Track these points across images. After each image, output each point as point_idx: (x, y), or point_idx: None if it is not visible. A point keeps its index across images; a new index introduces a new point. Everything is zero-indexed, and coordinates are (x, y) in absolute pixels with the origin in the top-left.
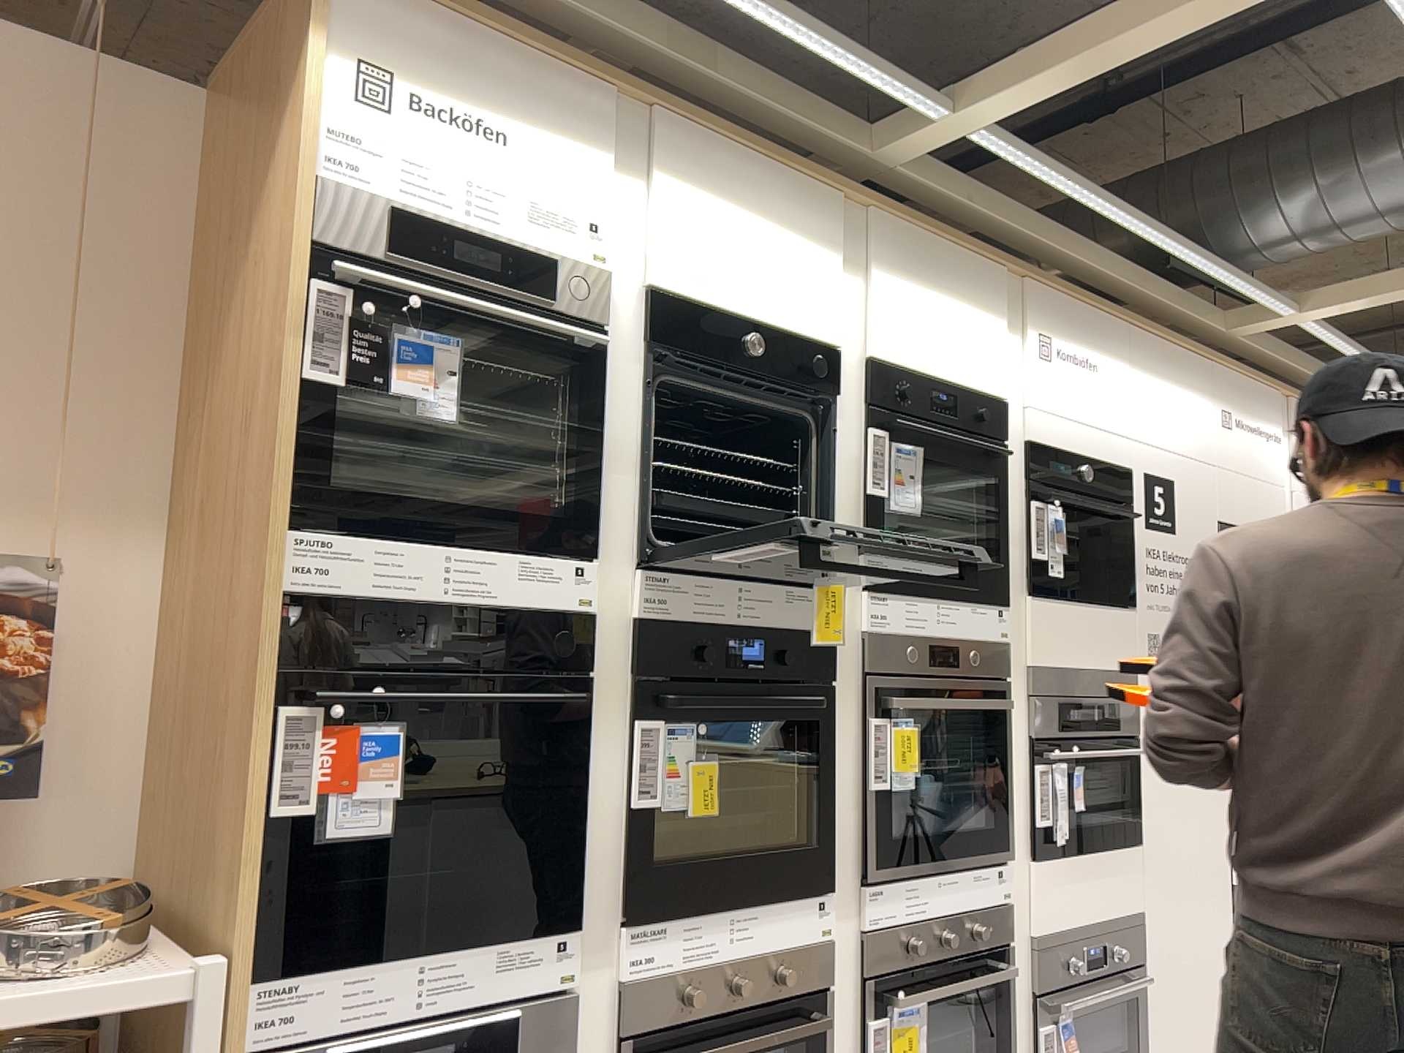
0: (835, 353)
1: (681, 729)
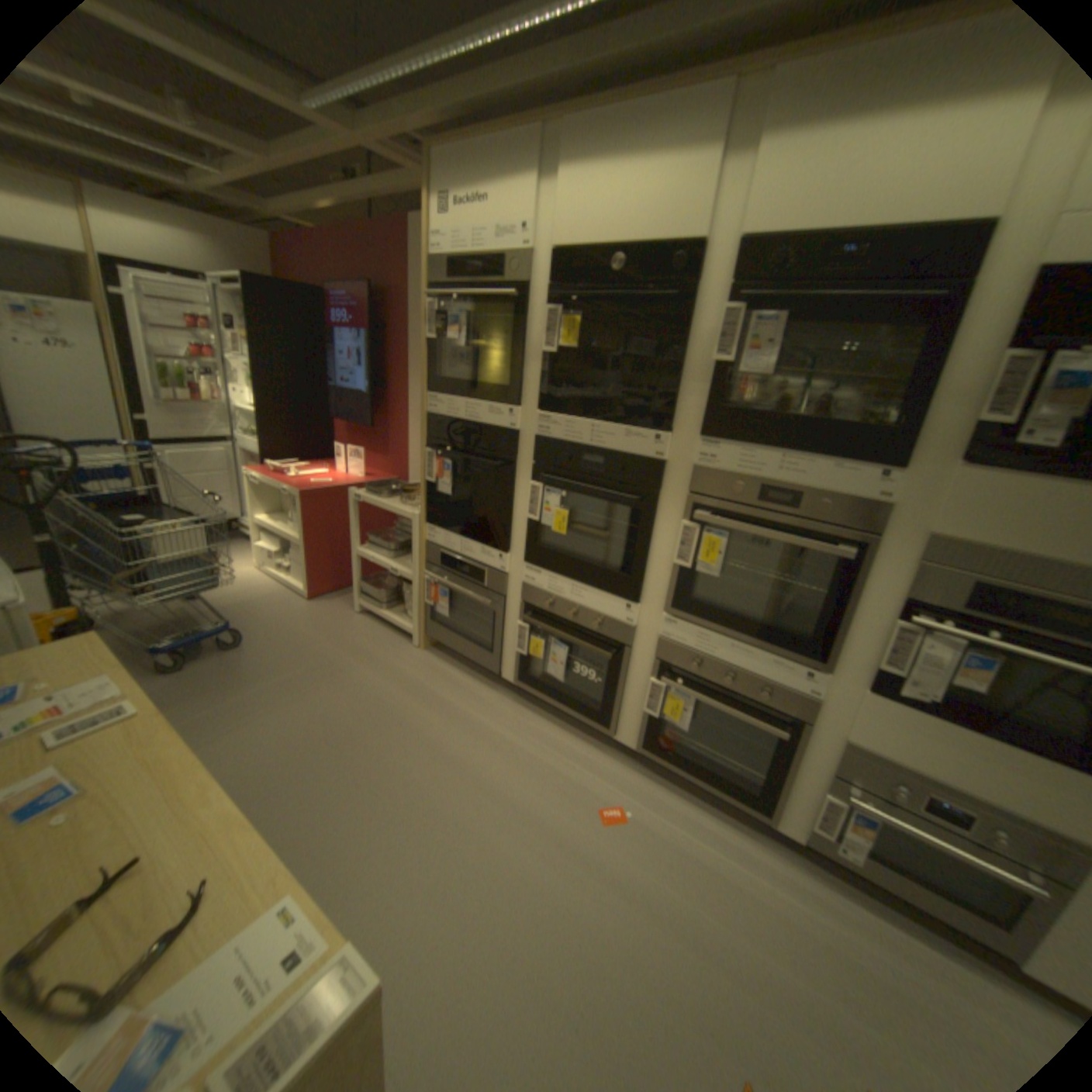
0: (711, 235)
1: (551, 496)
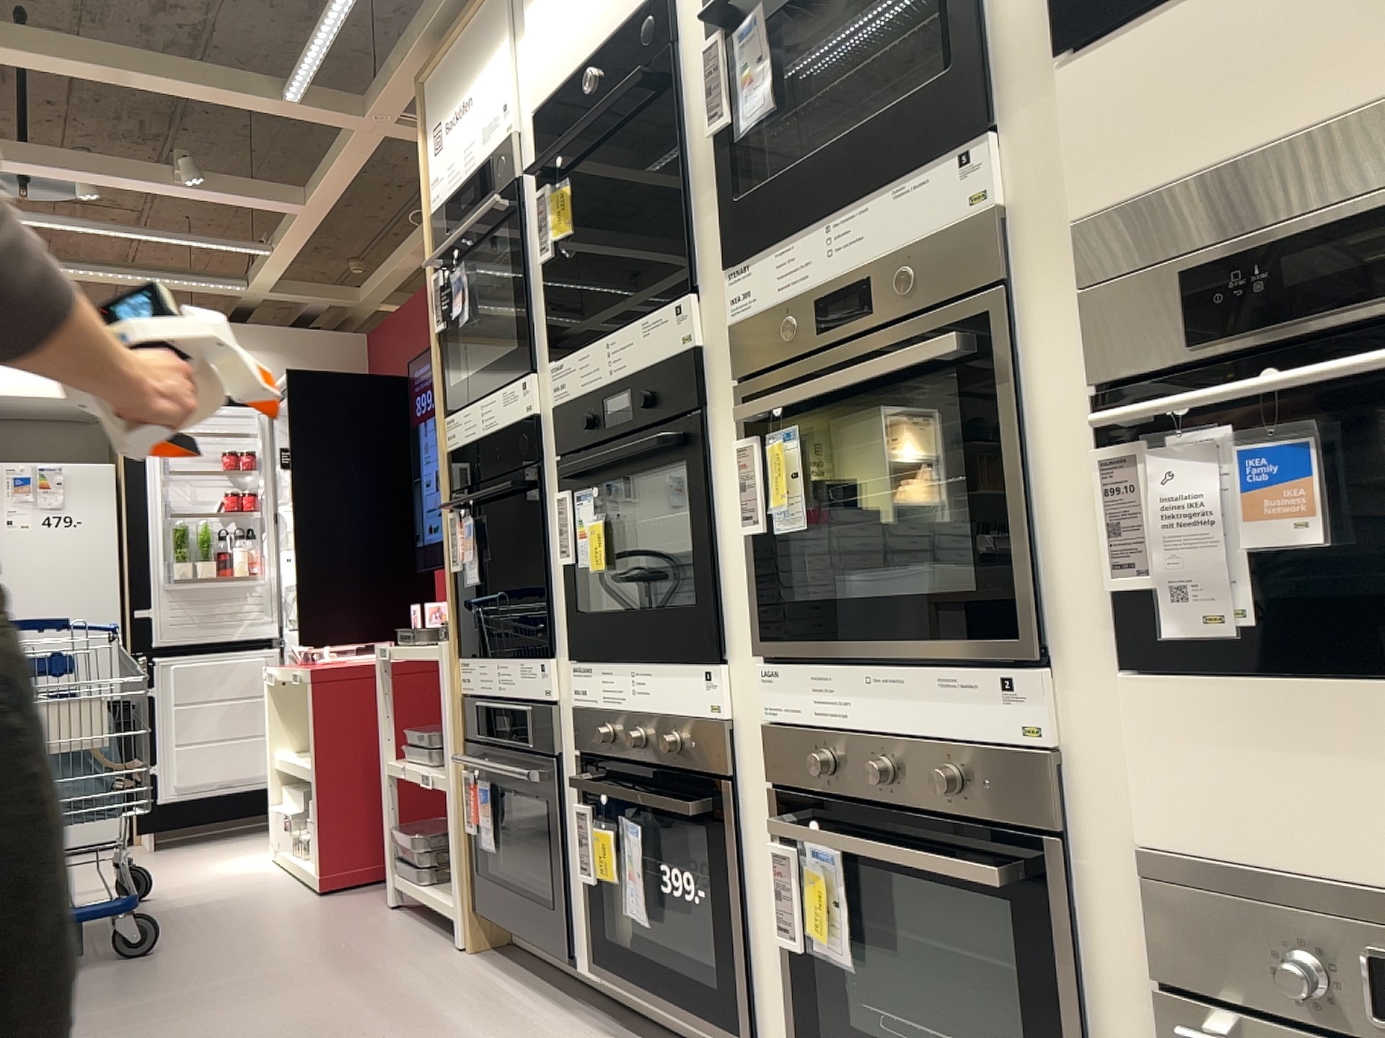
0: None
1: (581, 501)
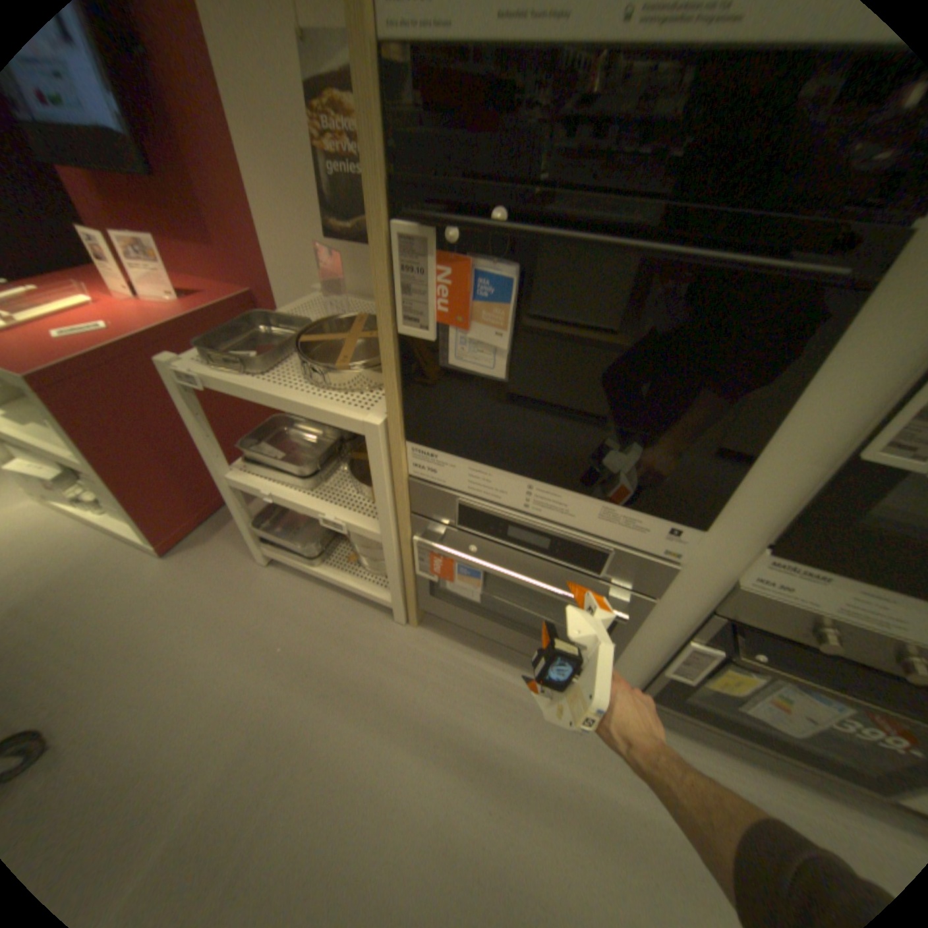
0: None
1: None
